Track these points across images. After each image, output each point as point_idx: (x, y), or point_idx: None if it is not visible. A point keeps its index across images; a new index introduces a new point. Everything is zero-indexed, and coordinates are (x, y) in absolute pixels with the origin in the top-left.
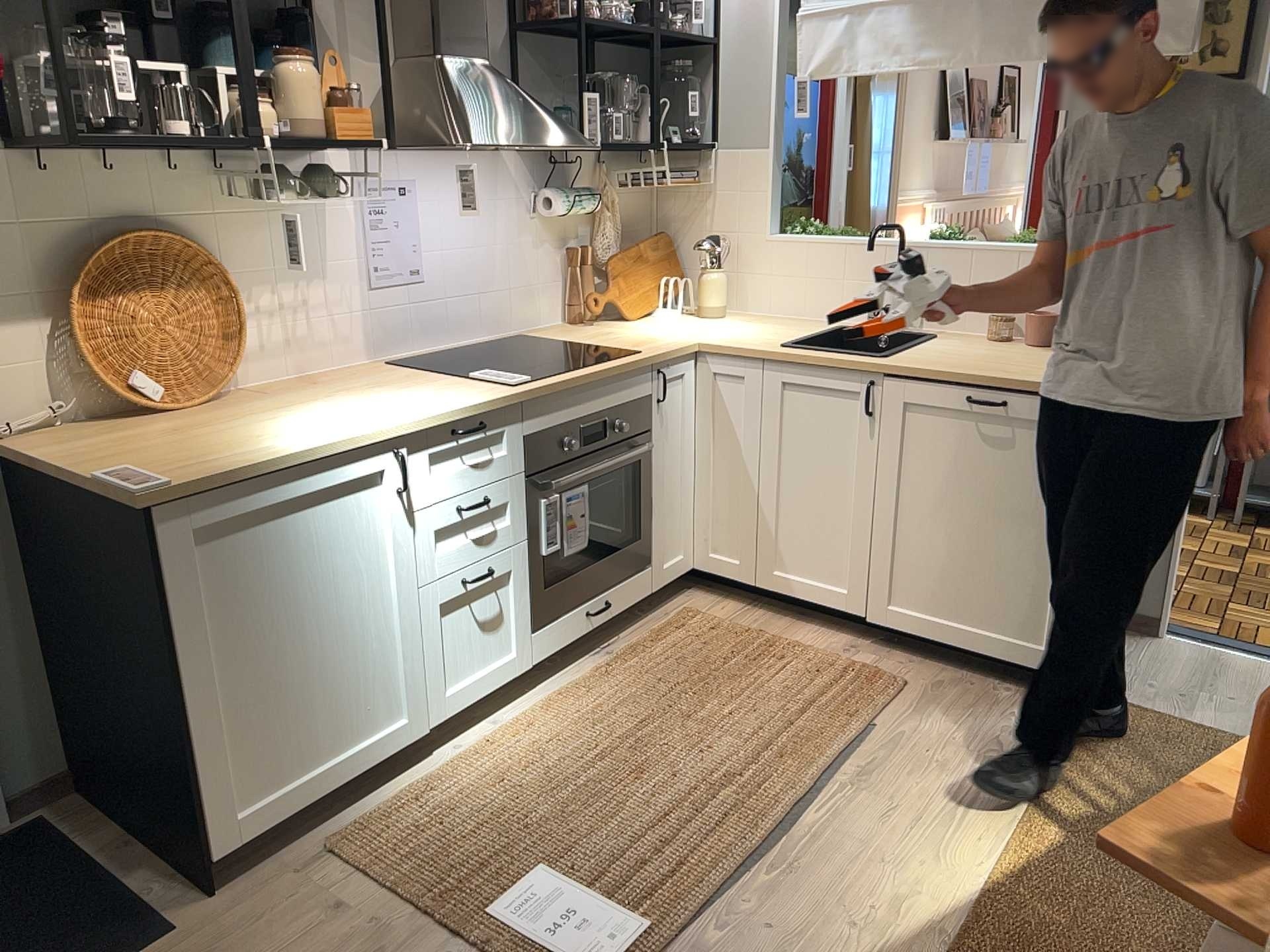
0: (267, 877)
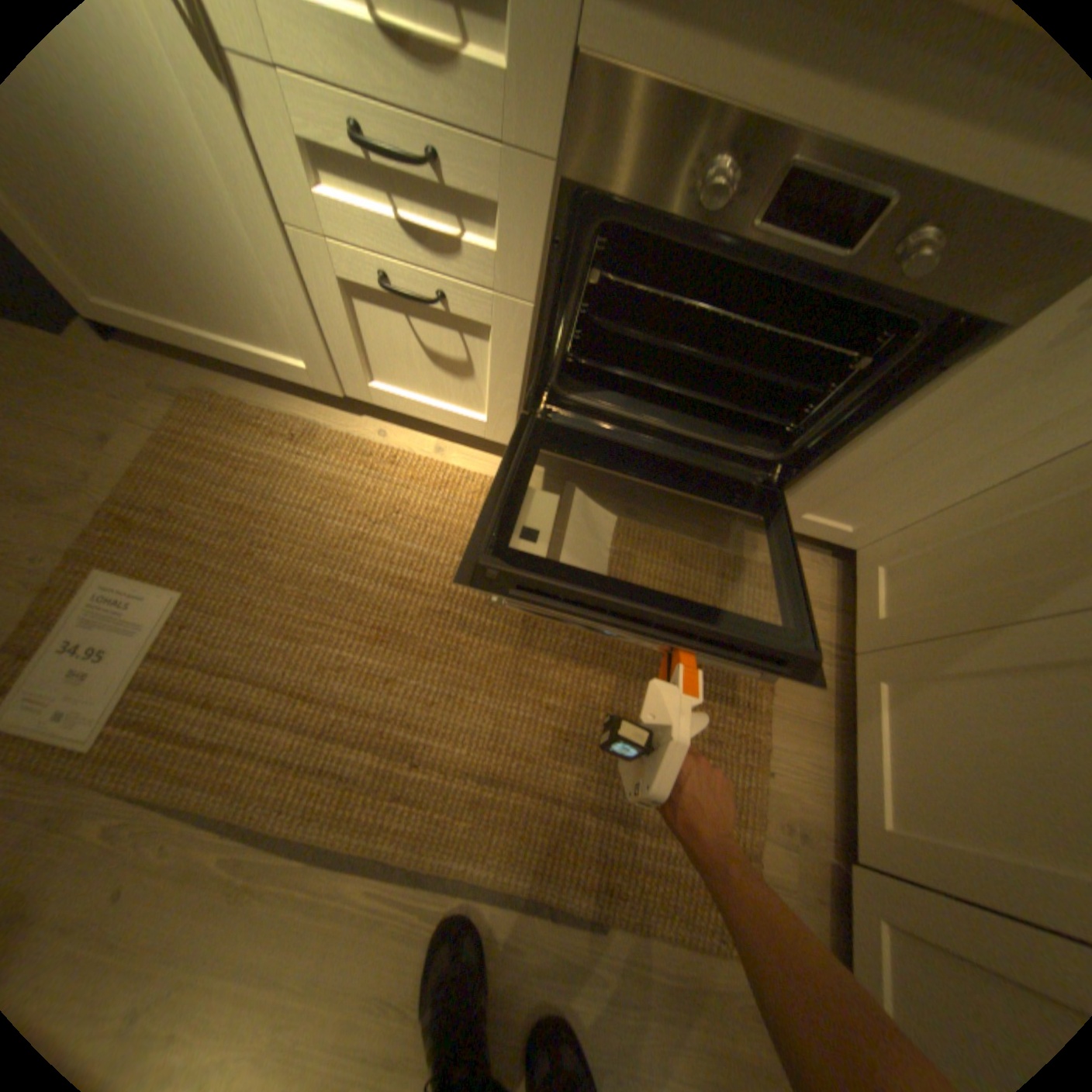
0: (137, 364)
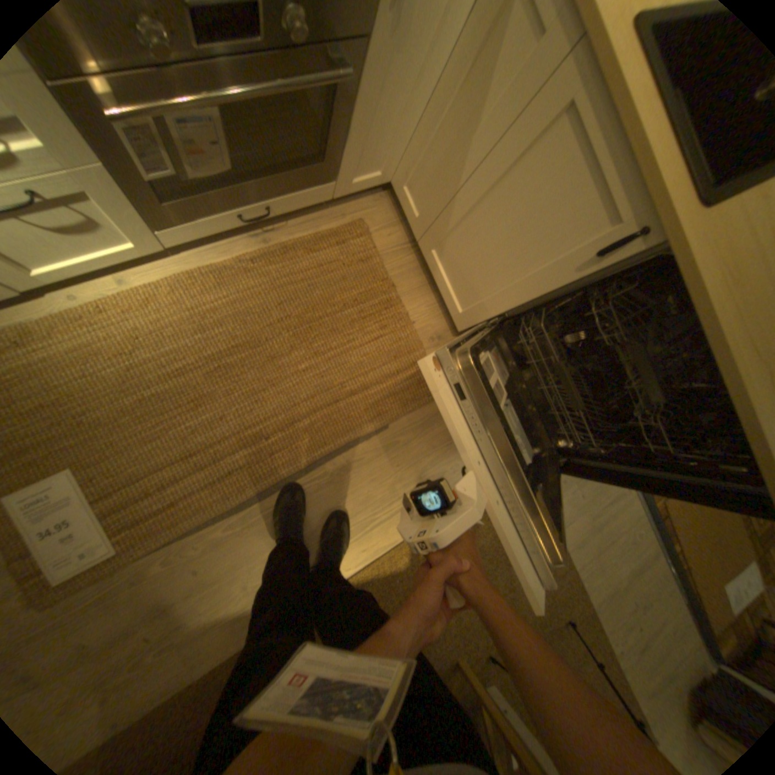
0: None
